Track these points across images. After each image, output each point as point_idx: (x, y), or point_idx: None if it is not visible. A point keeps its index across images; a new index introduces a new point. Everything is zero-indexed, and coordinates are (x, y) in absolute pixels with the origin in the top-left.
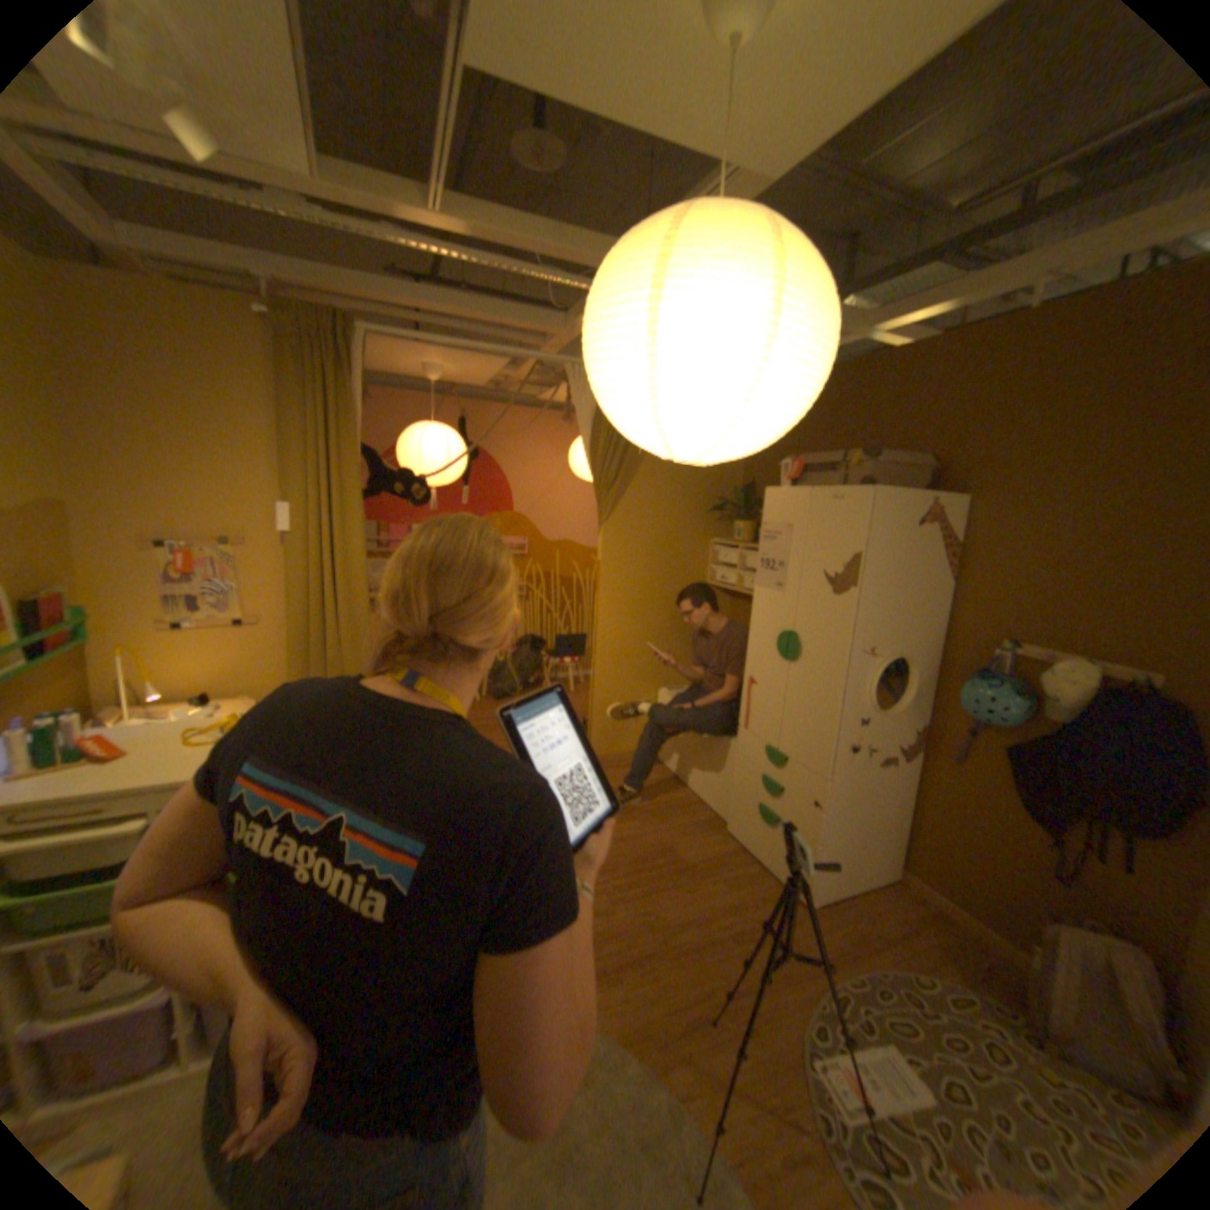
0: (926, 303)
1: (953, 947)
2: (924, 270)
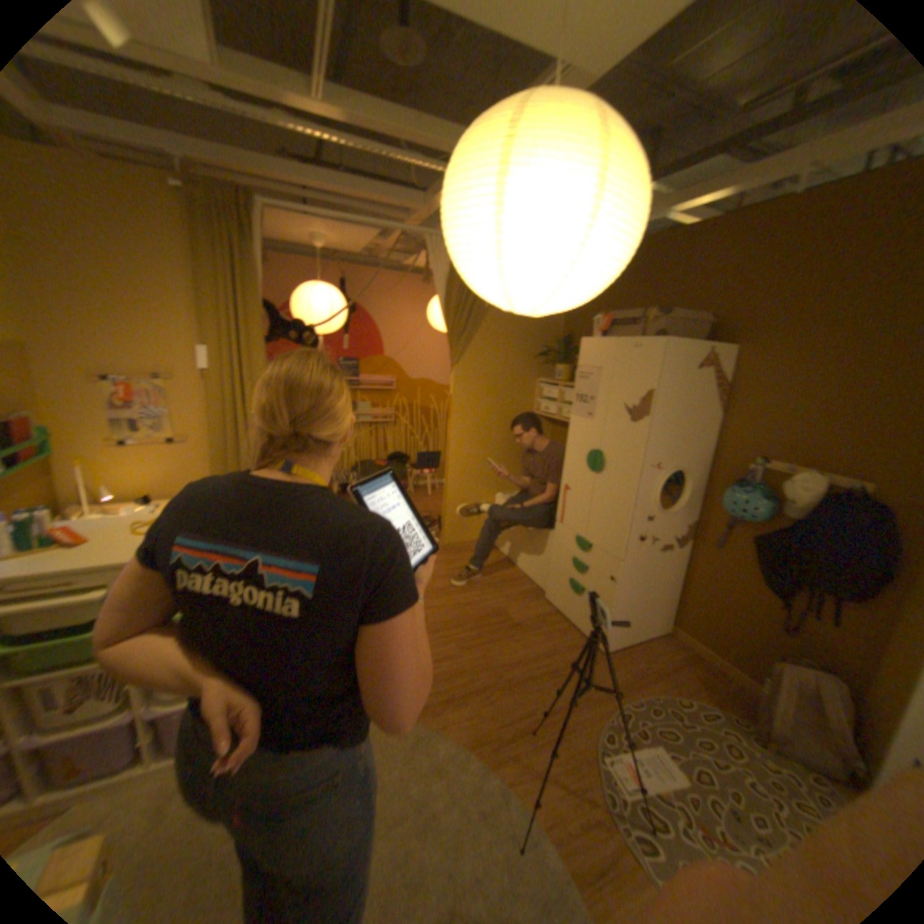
0: (712, 189)
1: (705, 679)
2: (710, 161)
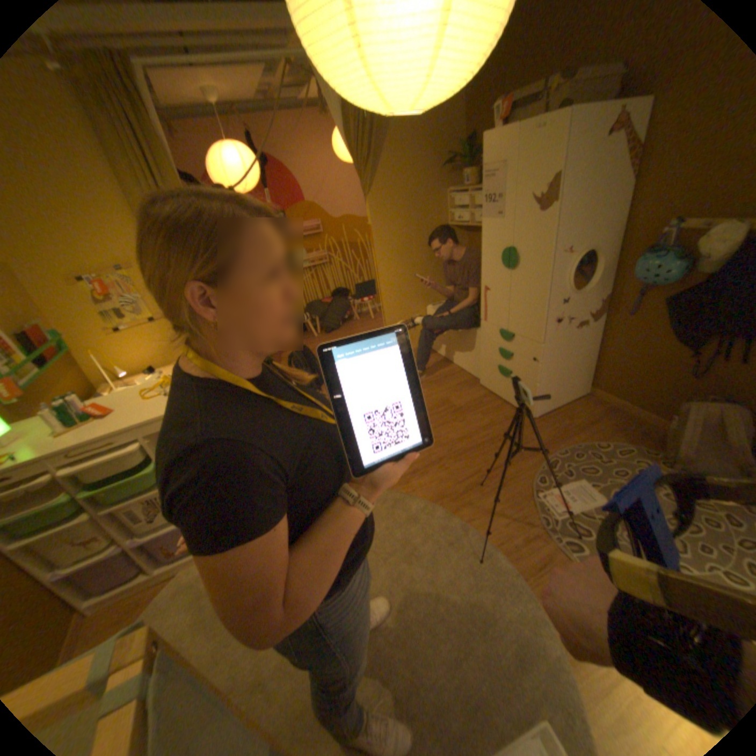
0: None
1: (620, 424)
2: None
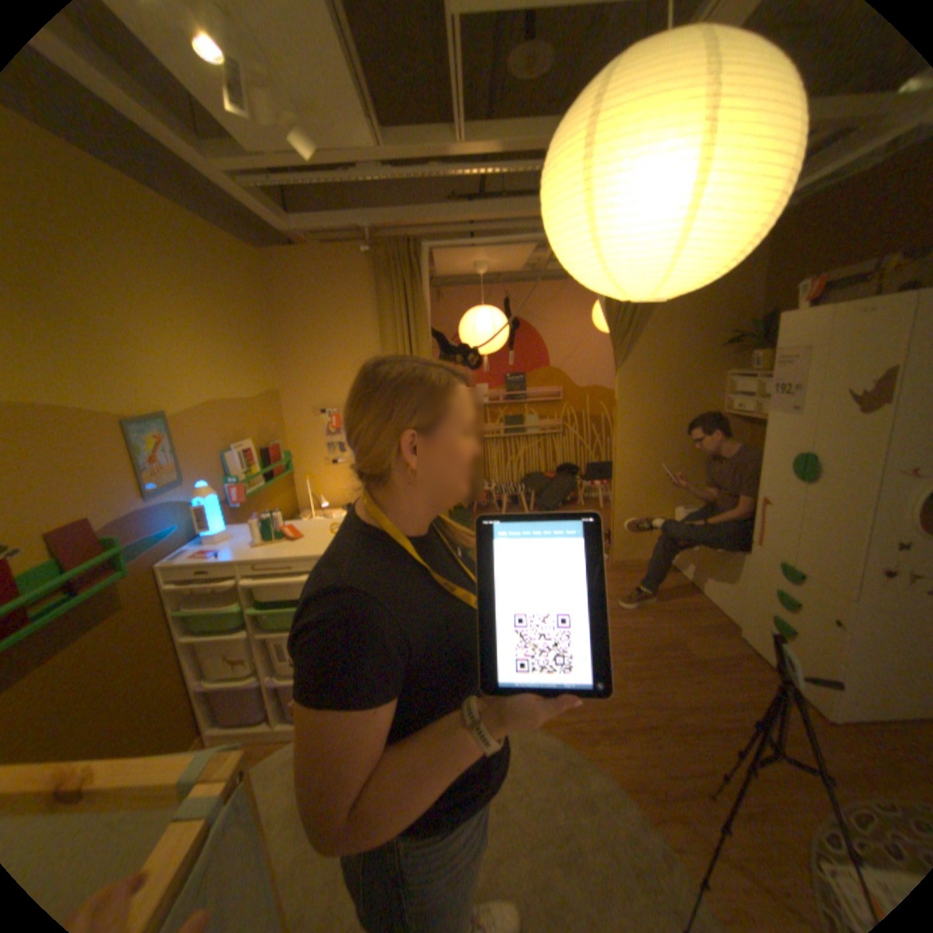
0: None
1: None
2: None
